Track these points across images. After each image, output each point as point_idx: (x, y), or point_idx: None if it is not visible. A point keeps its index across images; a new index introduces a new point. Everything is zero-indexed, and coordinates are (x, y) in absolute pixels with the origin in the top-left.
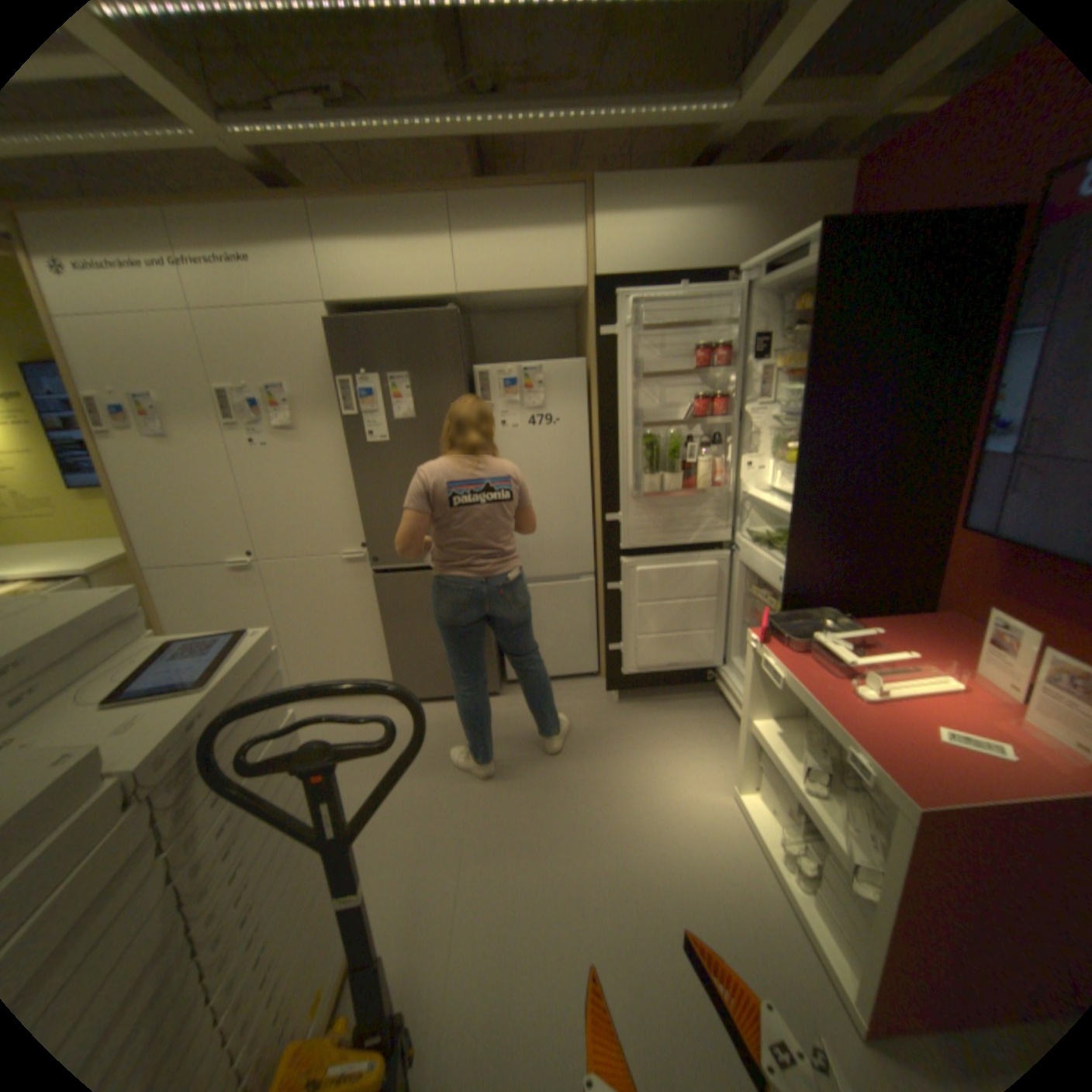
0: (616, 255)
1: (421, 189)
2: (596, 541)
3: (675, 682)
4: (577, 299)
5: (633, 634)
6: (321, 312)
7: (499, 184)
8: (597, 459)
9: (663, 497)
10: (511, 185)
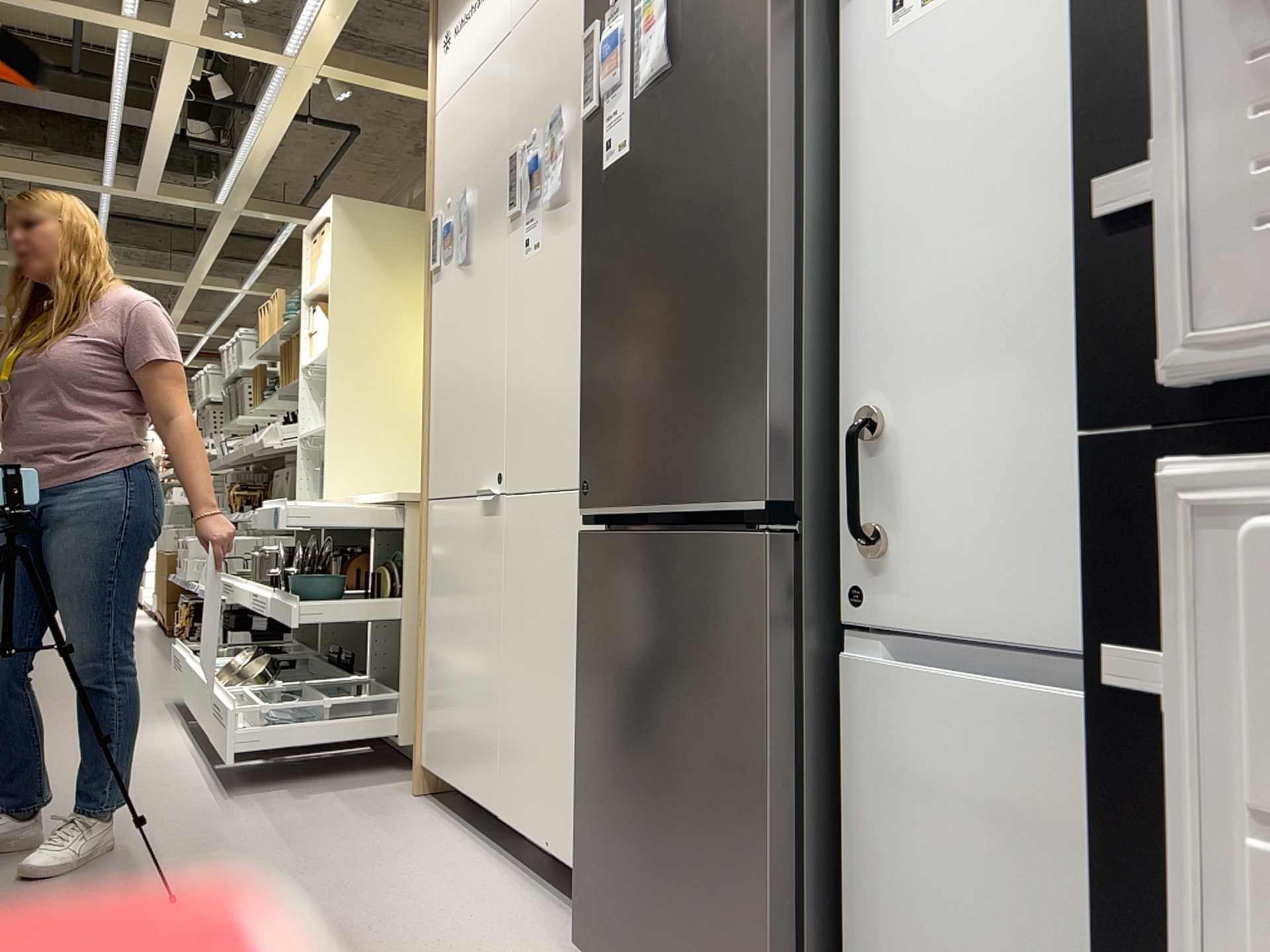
0: None
1: None
2: None
3: None
4: None
5: None
6: None
7: None
8: None
9: None
10: None
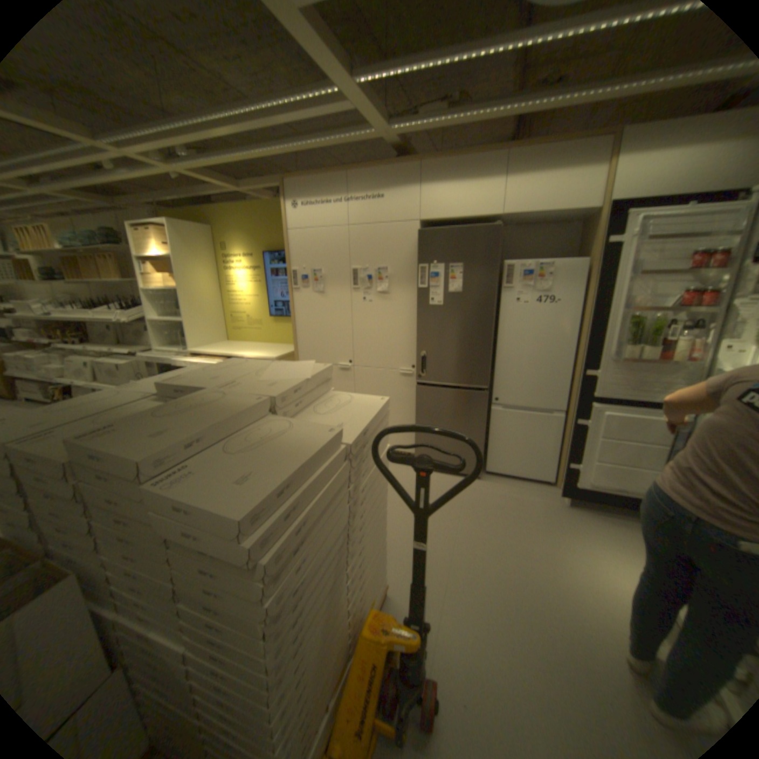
0: (631, 184)
1: (492, 149)
2: (572, 389)
3: (621, 505)
4: (589, 215)
5: (593, 460)
6: (416, 227)
7: (547, 141)
8: (585, 330)
9: (639, 364)
10: (556, 140)
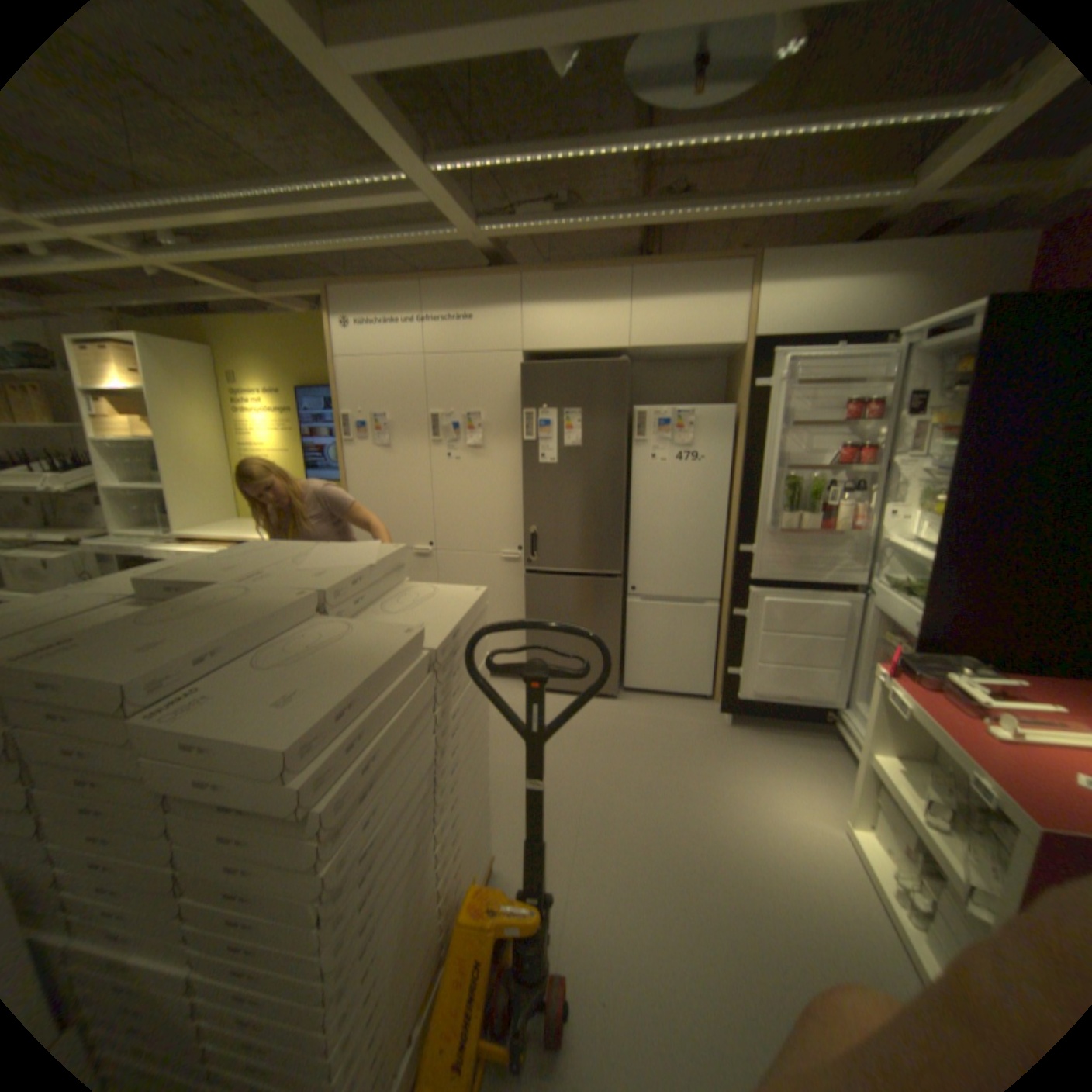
0: (777, 318)
1: (613, 266)
2: (726, 571)
3: (792, 717)
4: (733, 352)
5: (754, 661)
6: (519, 359)
7: (679, 260)
8: (737, 495)
9: (800, 535)
10: (689, 261)
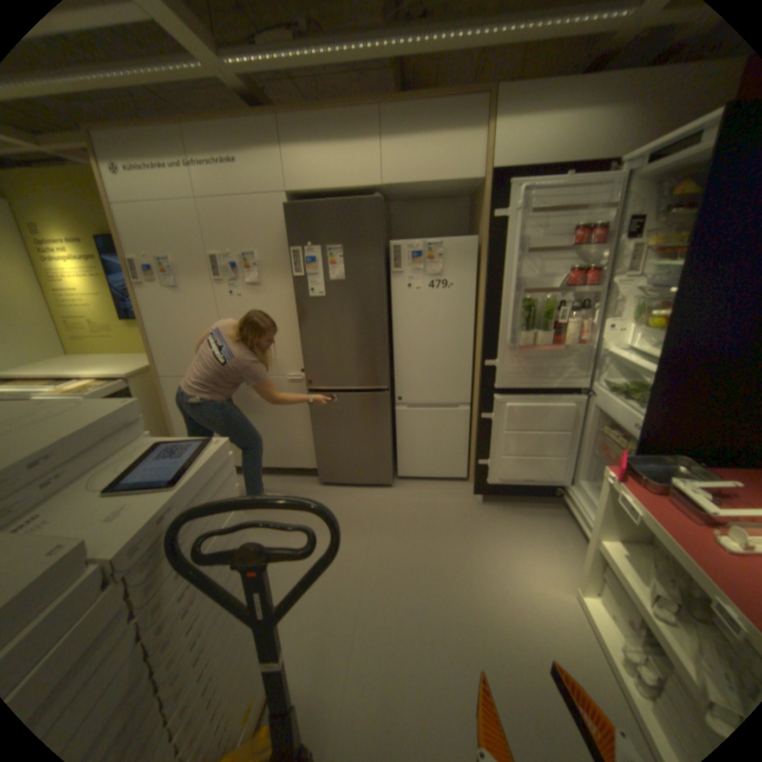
0: (512, 151)
1: (360, 103)
2: (474, 379)
3: (529, 494)
4: (474, 188)
5: (499, 454)
6: (283, 199)
7: (421, 96)
8: (481, 316)
9: (534, 349)
10: (430, 96)
